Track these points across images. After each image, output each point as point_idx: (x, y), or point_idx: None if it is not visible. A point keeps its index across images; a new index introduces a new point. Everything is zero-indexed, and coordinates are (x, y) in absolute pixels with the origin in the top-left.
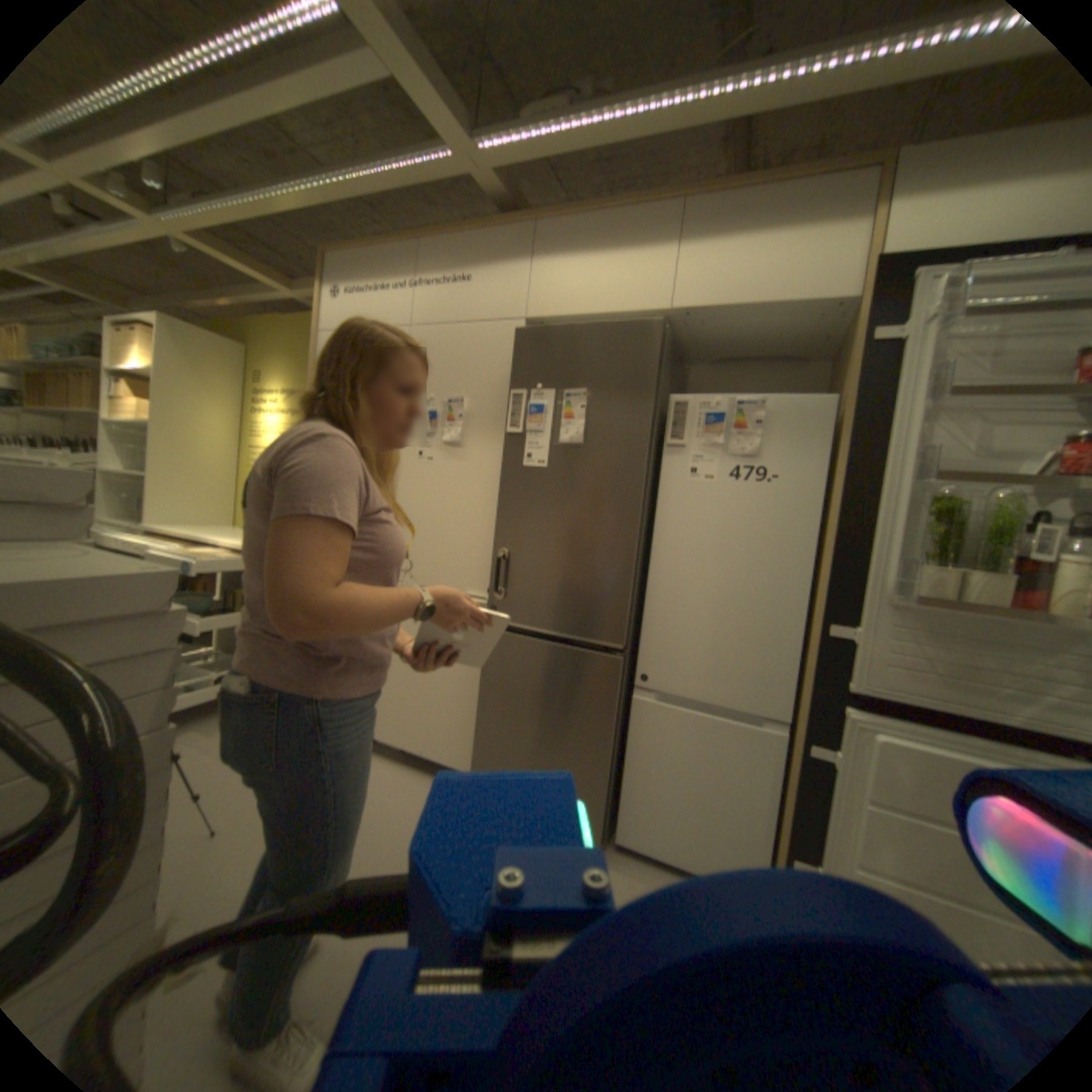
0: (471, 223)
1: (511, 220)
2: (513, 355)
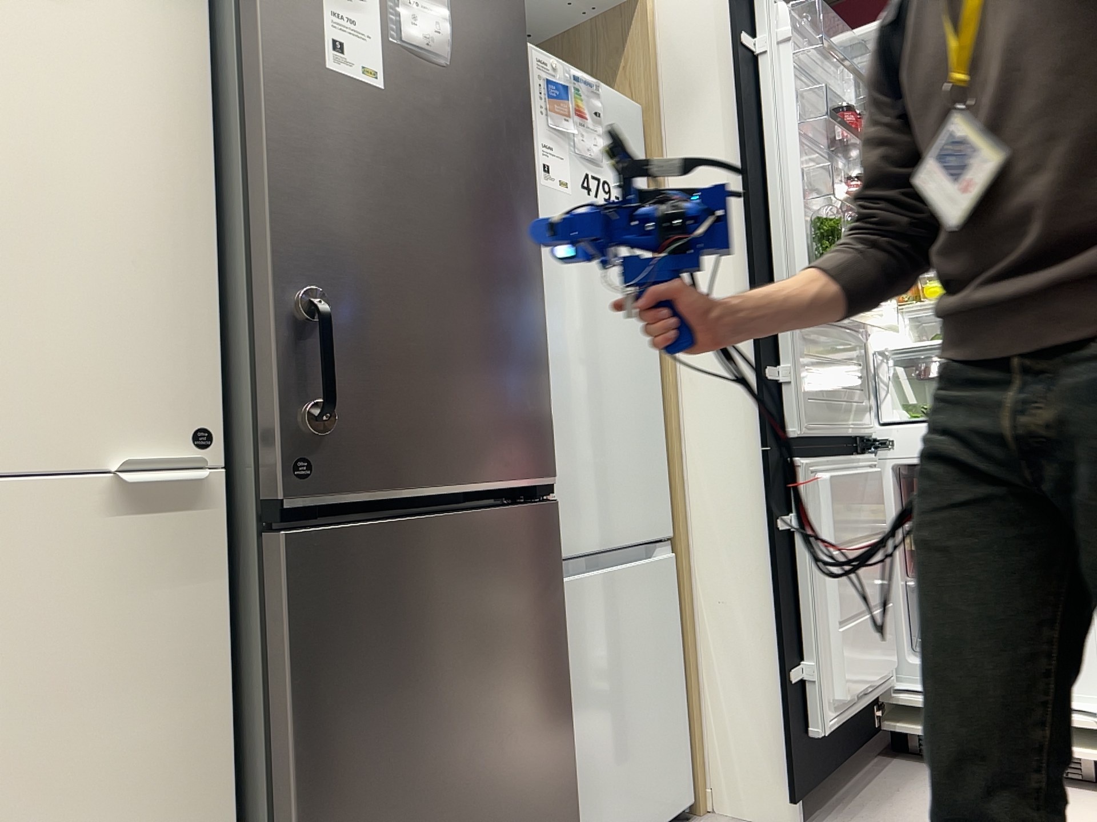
0: None
1: None
2: None
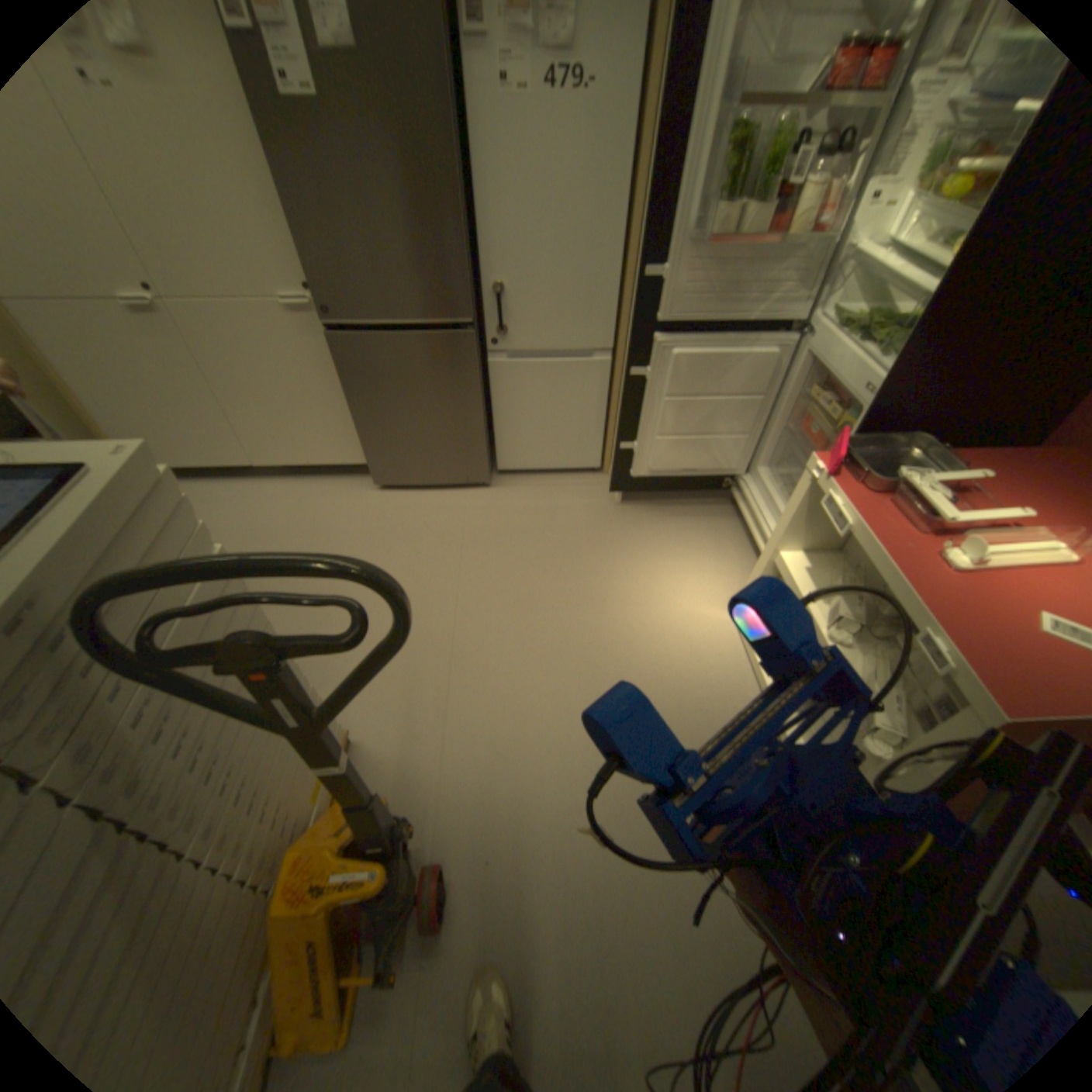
0: None
1: None
2: None
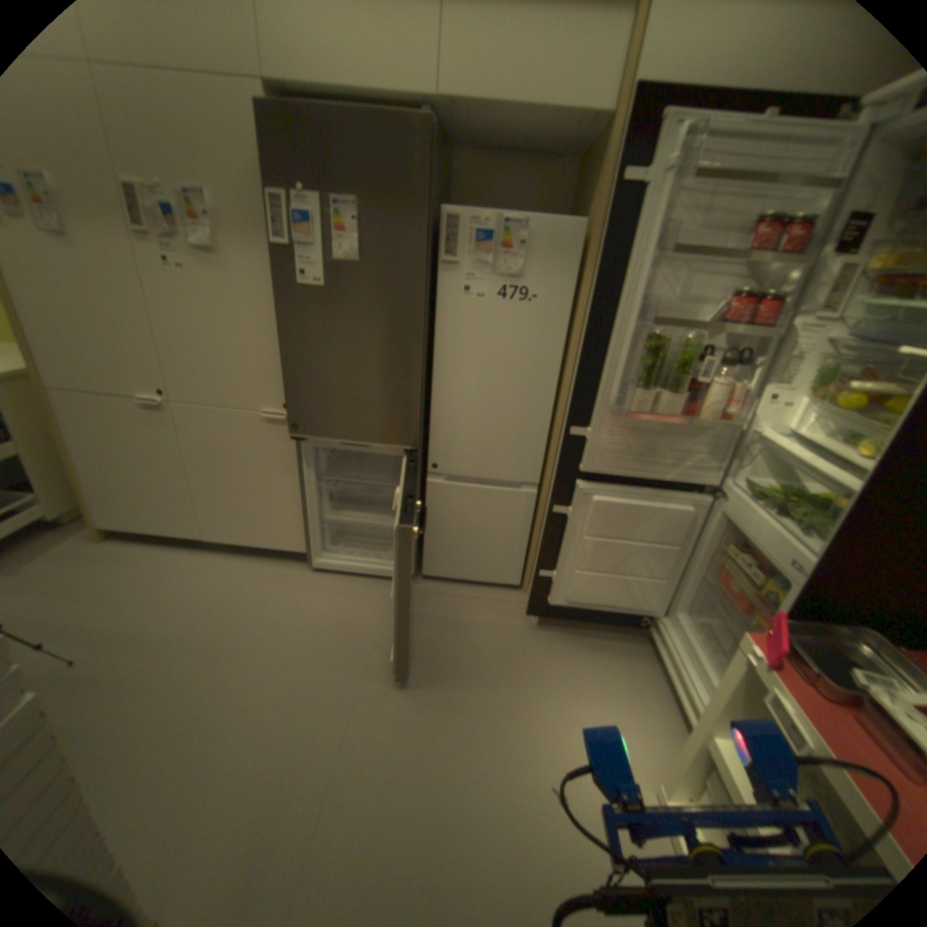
0: None
1: None
2: (258, 140)
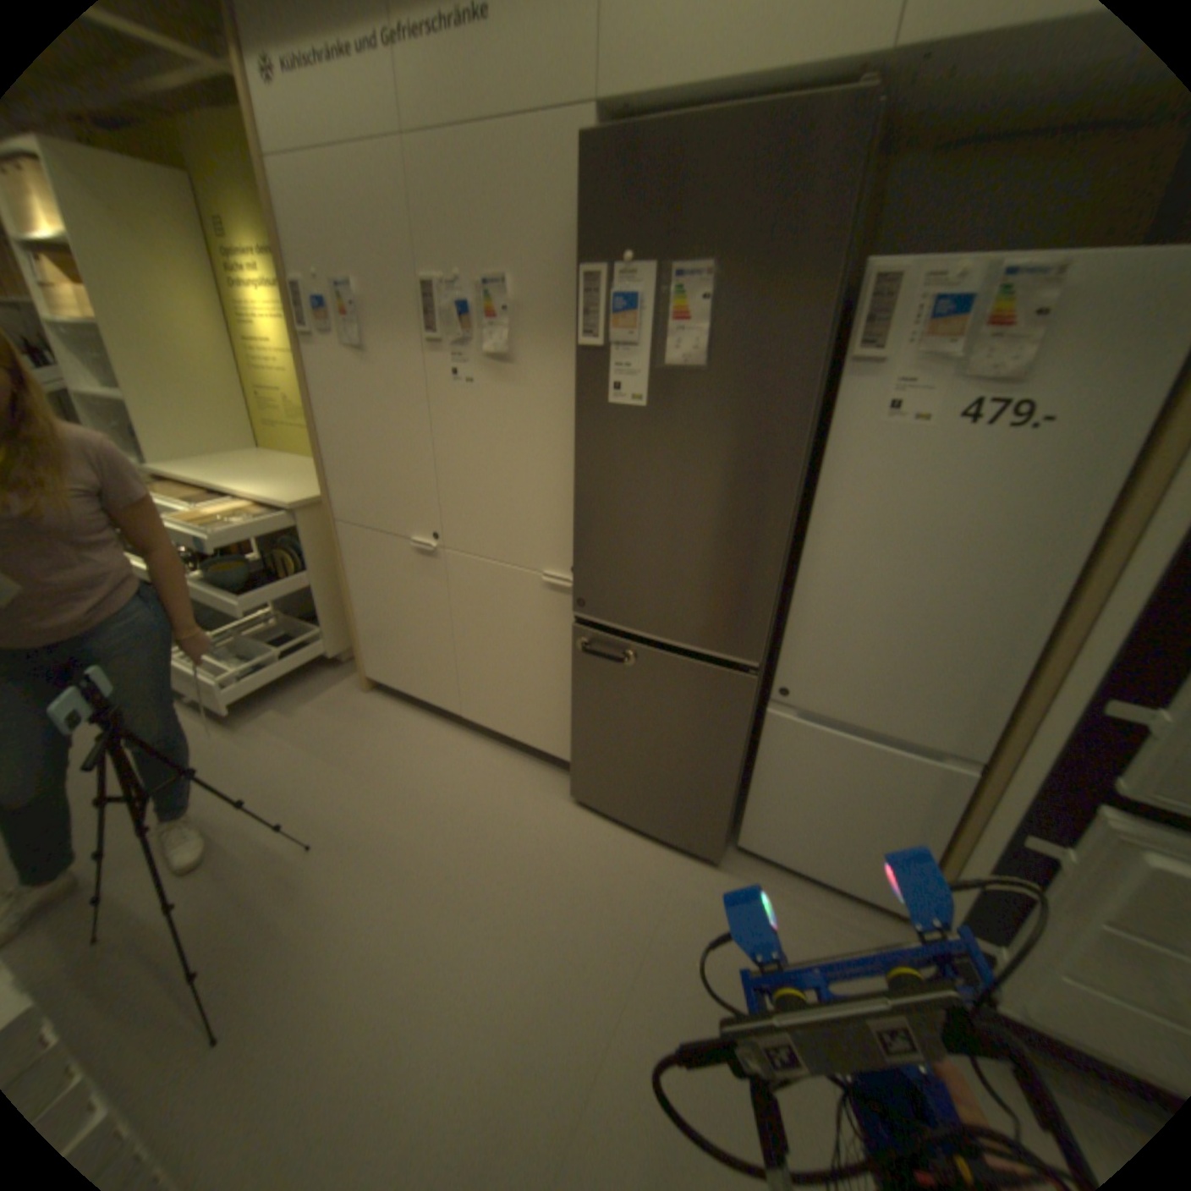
0: None
1: None
2: (579, 191)
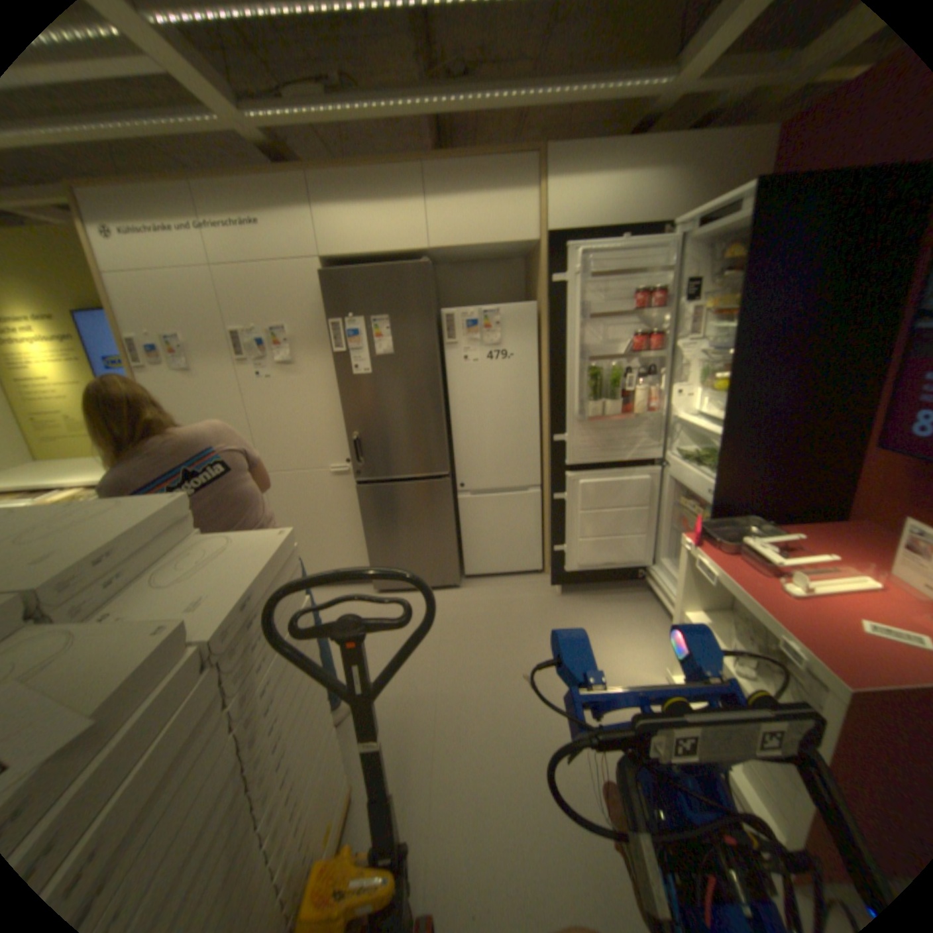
0: (242, 171)
1: (281, 171)
2: (321, 293)
